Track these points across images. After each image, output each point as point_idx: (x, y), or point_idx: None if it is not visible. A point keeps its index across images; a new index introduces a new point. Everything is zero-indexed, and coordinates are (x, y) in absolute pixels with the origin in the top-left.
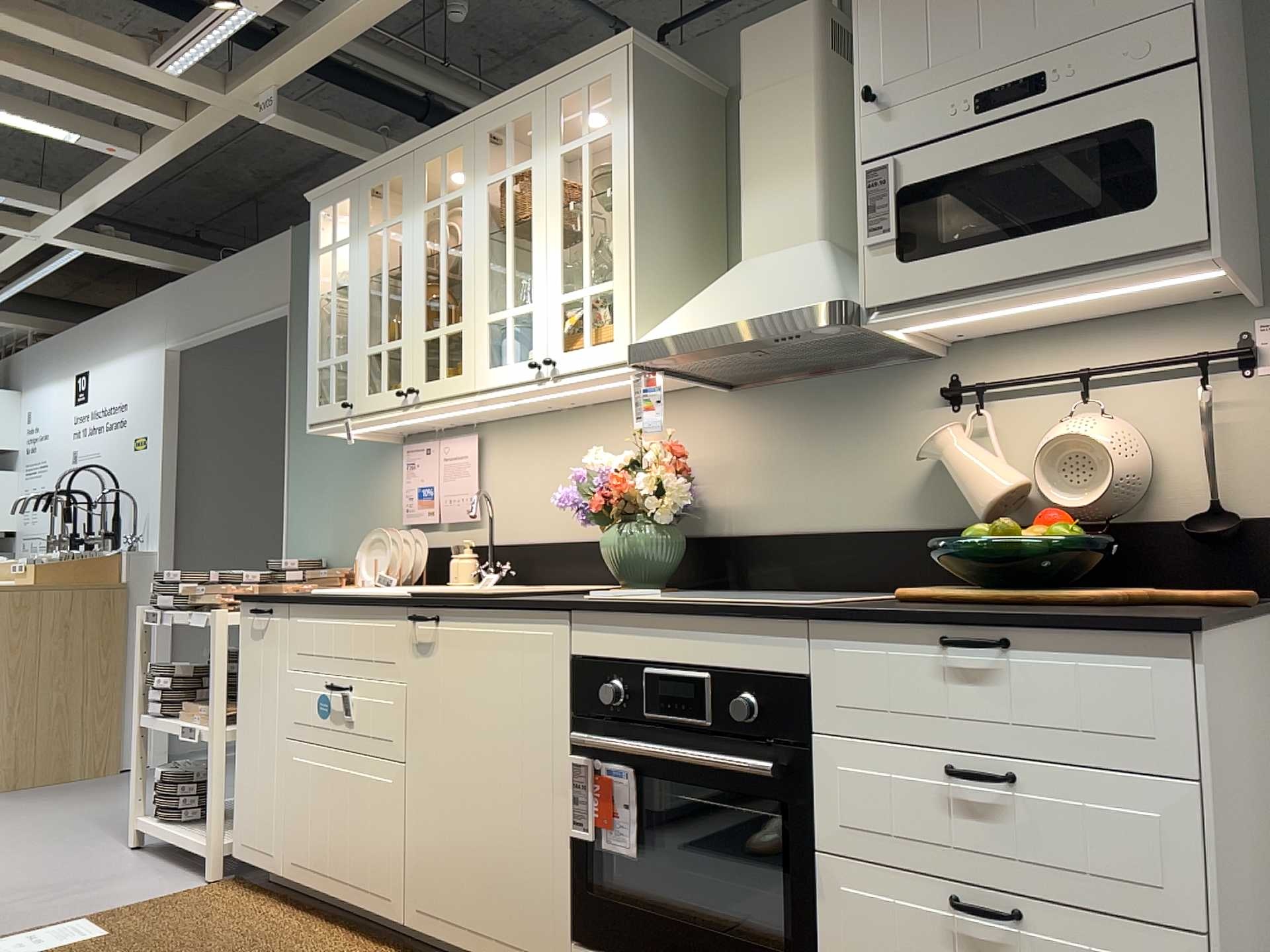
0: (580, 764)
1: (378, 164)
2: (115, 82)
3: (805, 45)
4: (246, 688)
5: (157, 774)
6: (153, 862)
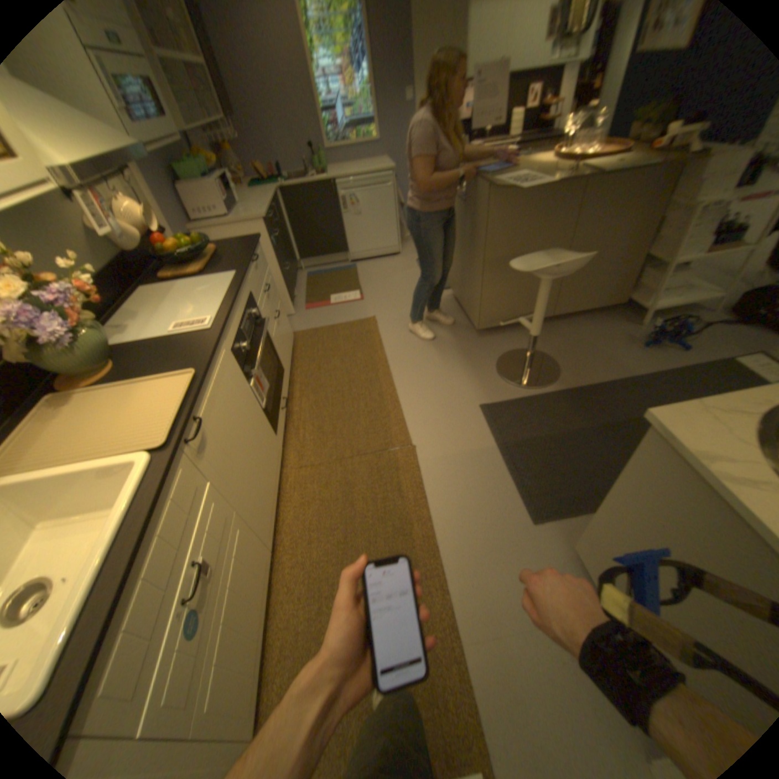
0: (253, 384)
1: None
2: None
3: None
4: None
5: None
6: None
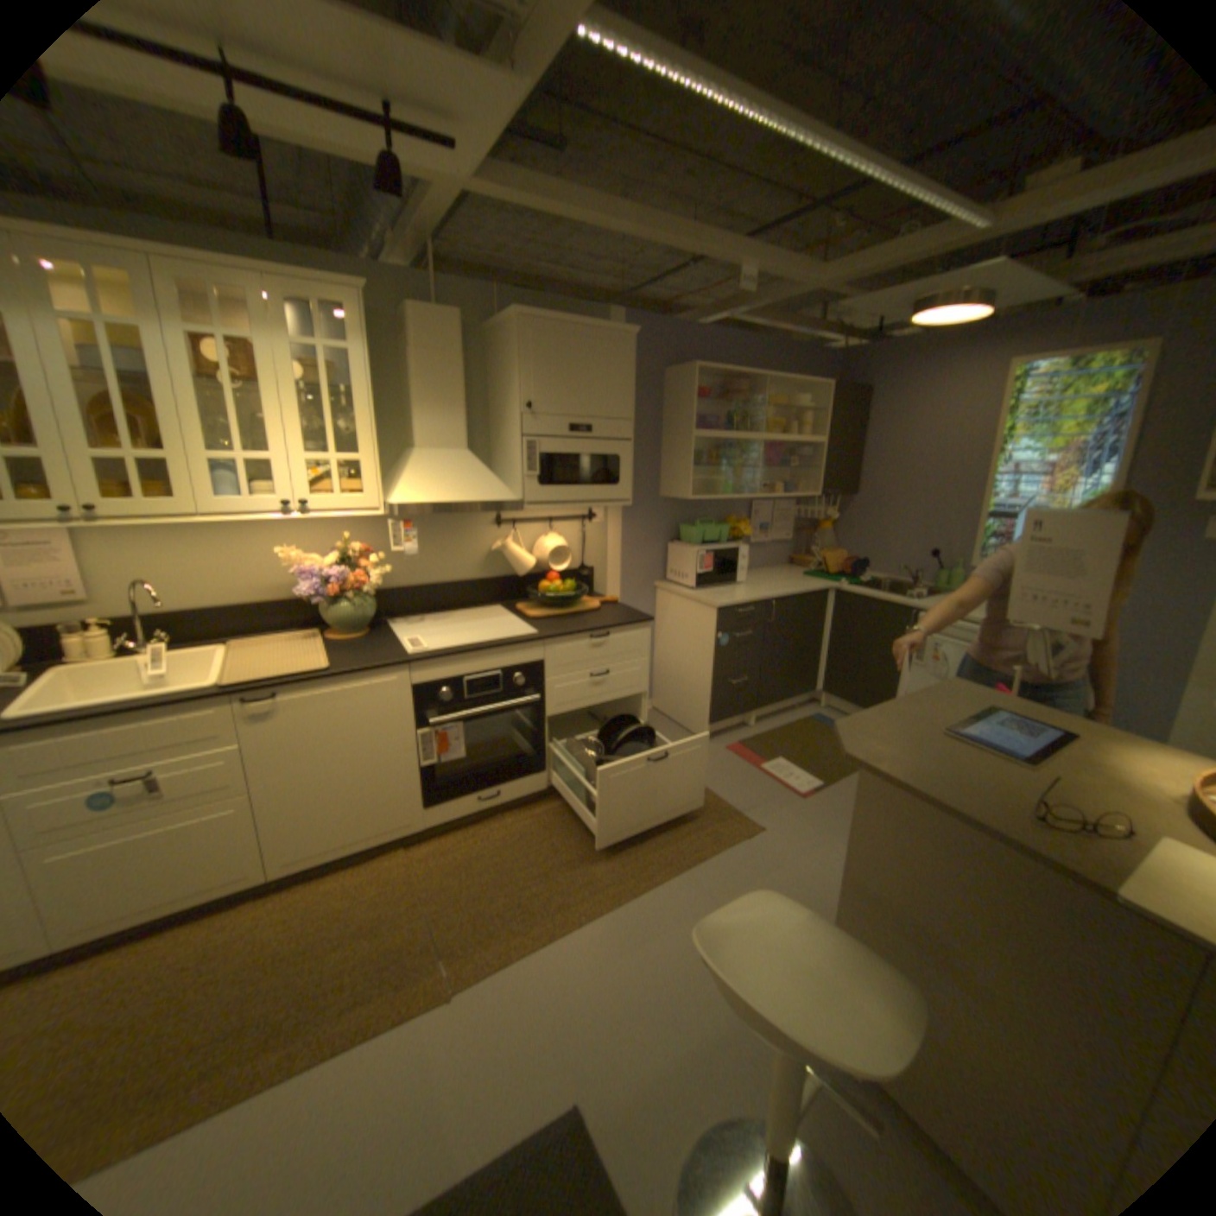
0: (426, 732)
1: None
2: None
3: (457, 335)
4: None
5: None
6: None
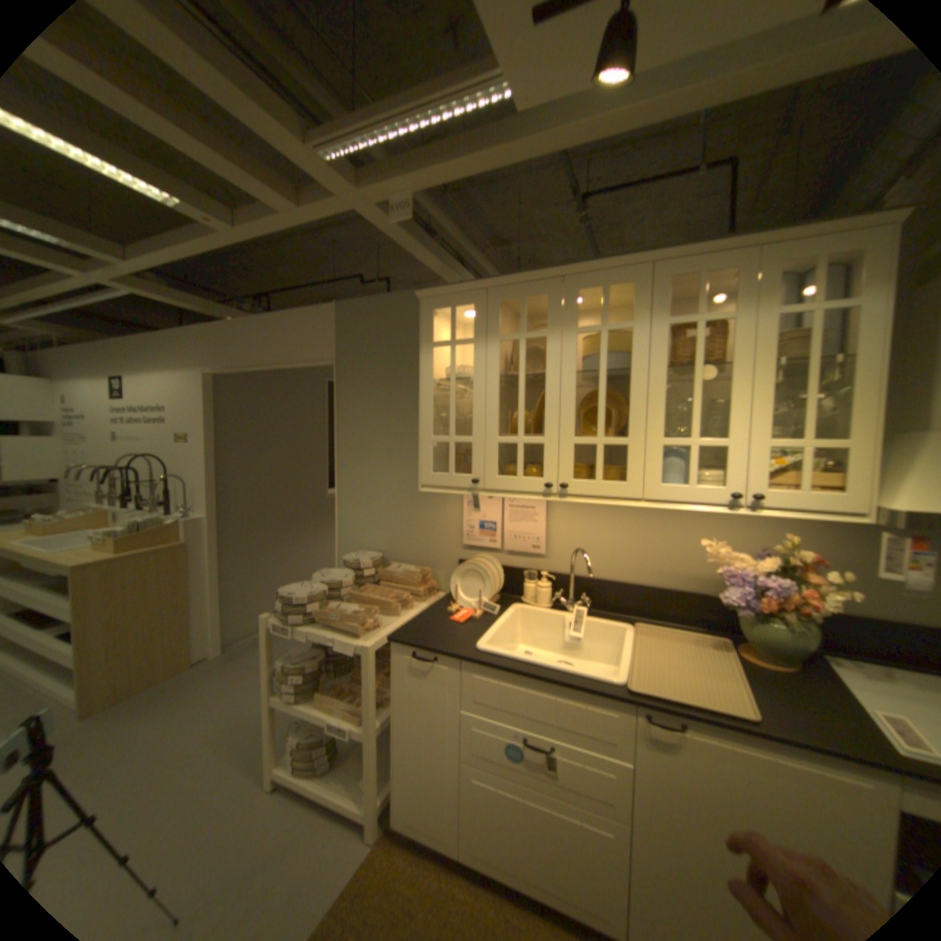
0: None
1: (515, 279)
2: (238, 149)
3: None
4: (404, 710)
5: (291, 744)
6: (299, 814)
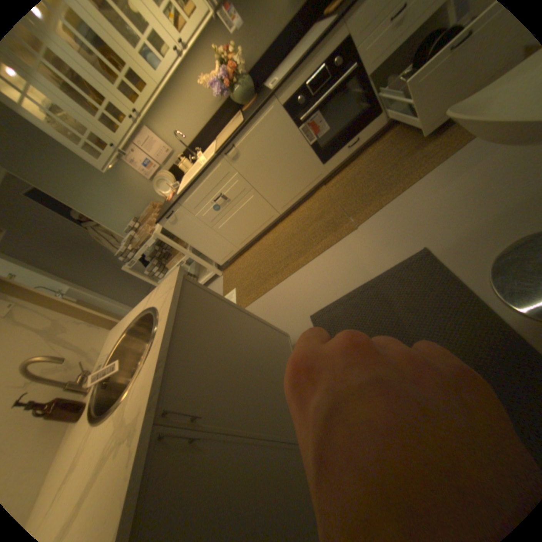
0: (303, 126)
1: None
2: None
3: None
4: (186, 235)
5: None
6: None
